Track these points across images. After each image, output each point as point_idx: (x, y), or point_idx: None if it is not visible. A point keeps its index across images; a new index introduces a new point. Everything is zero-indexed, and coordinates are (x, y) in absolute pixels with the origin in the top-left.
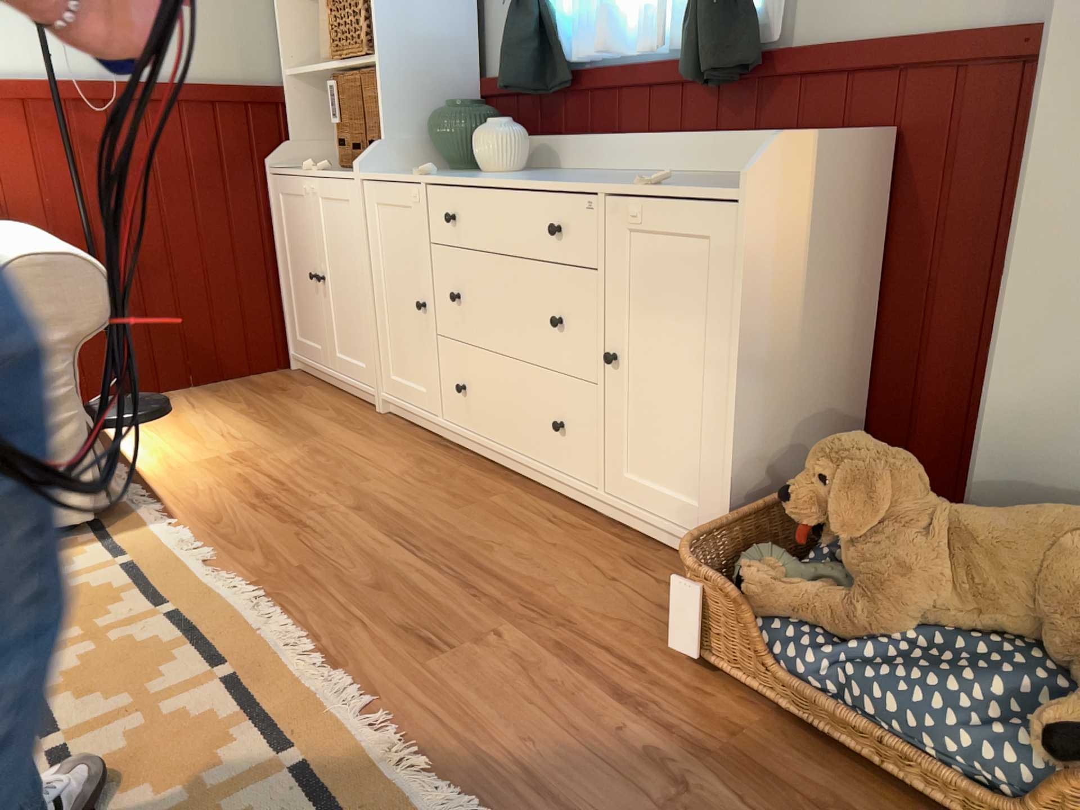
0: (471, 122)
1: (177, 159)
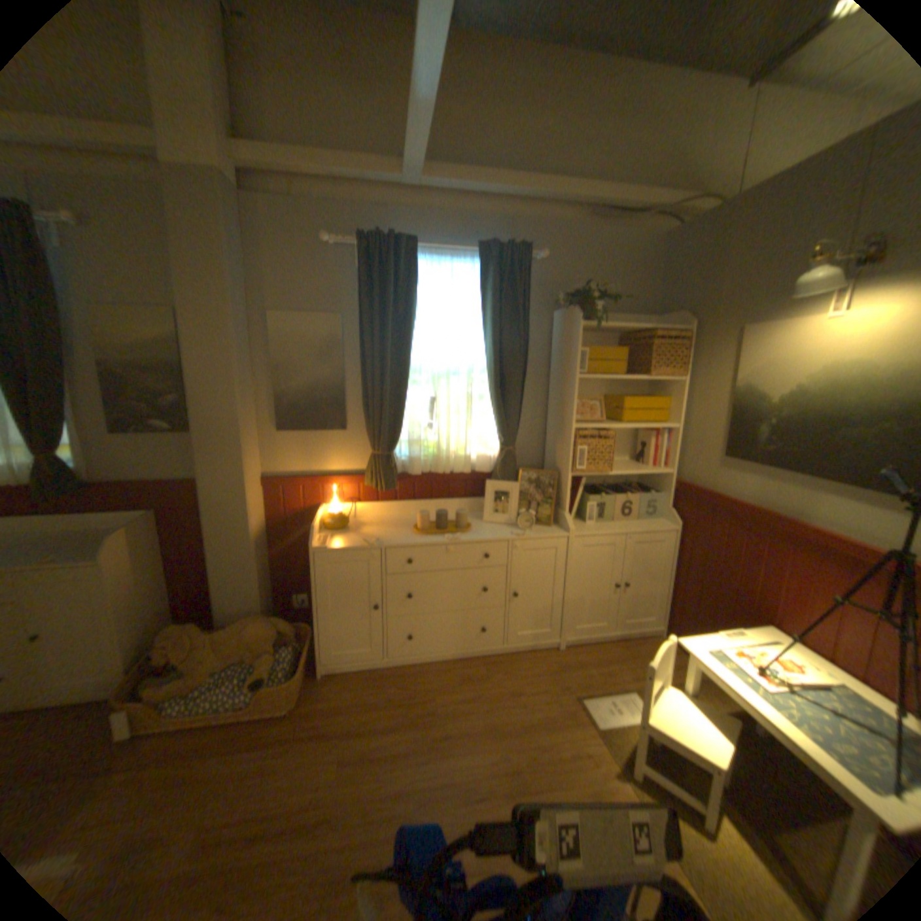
0: None
1: None
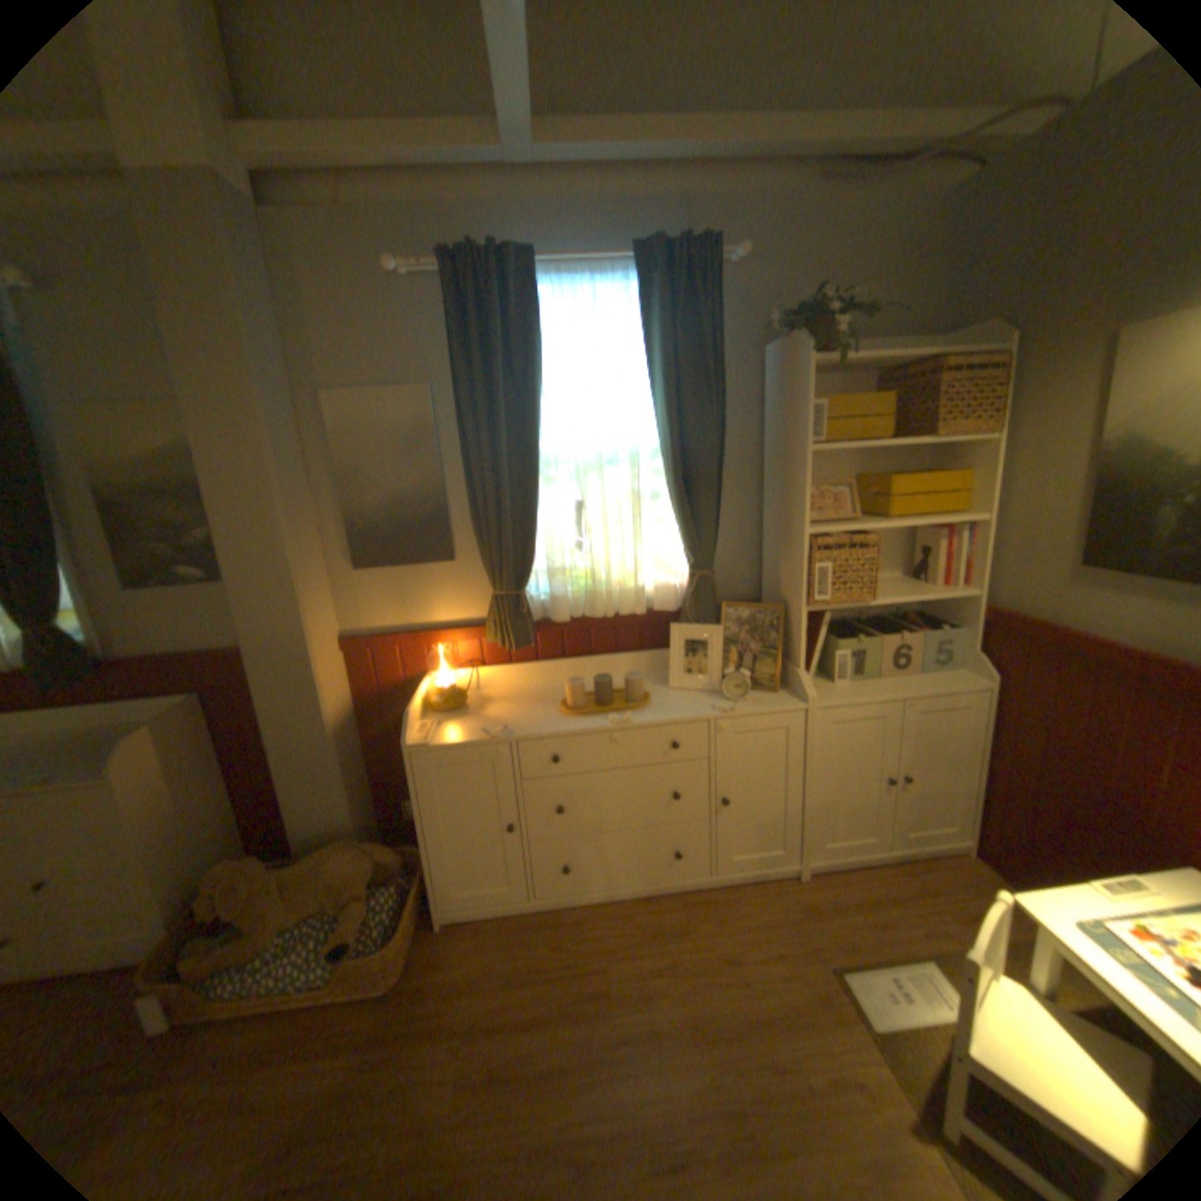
0: None
1: None
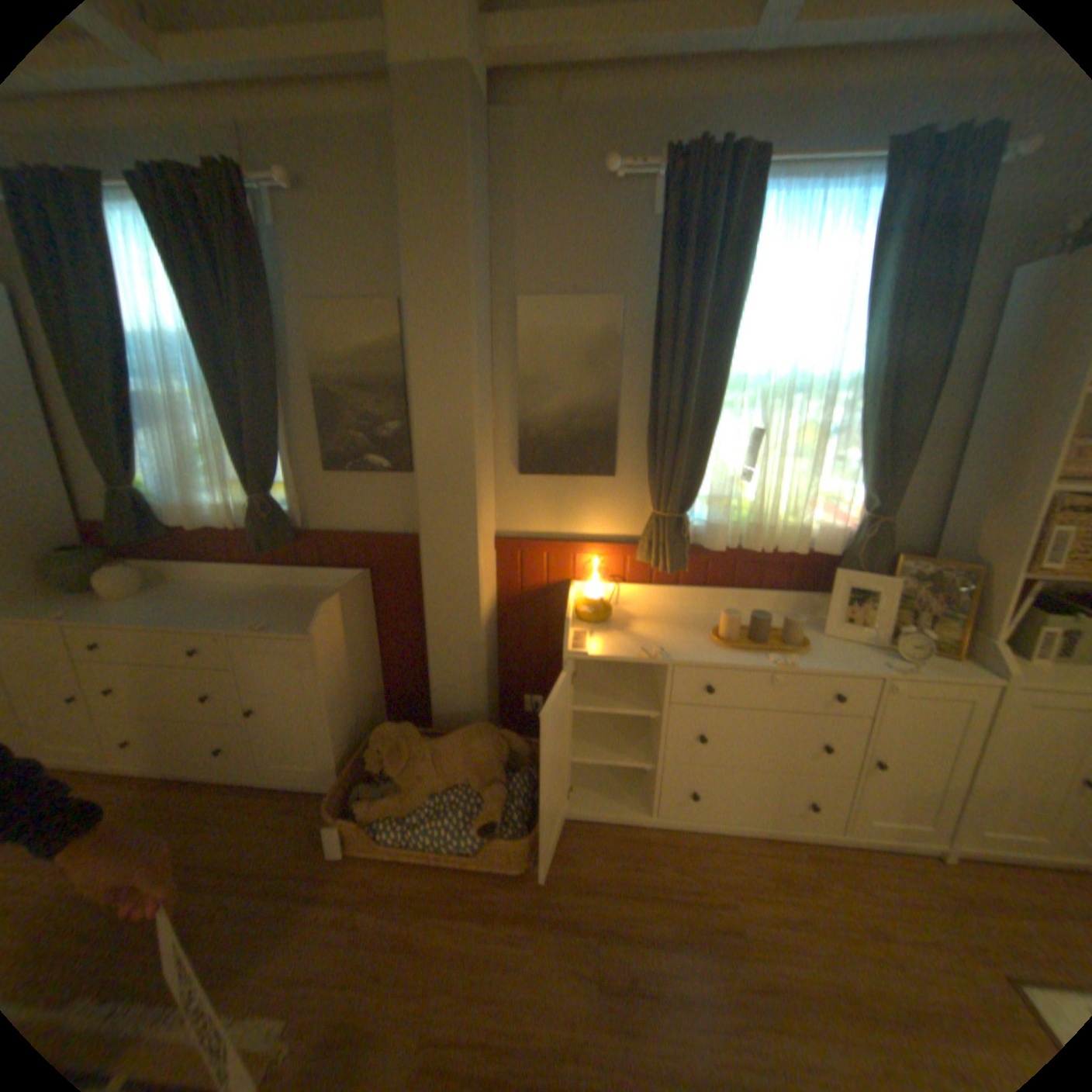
0: (85, 566)
1: None
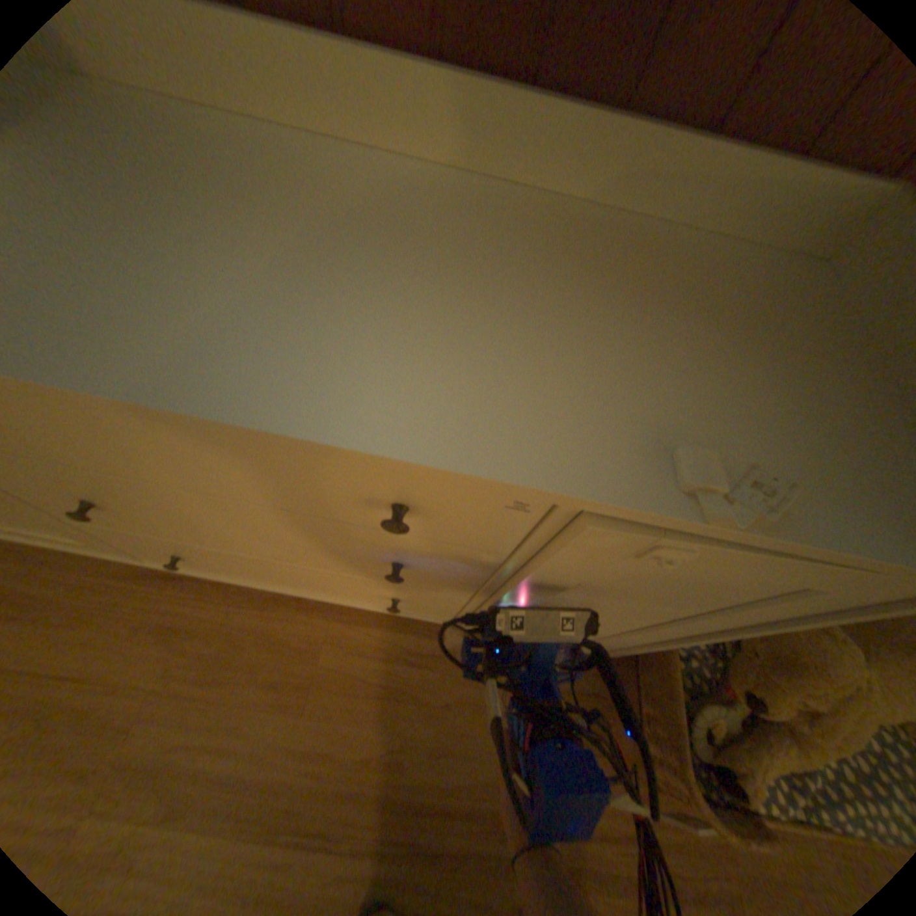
0: None
1: None
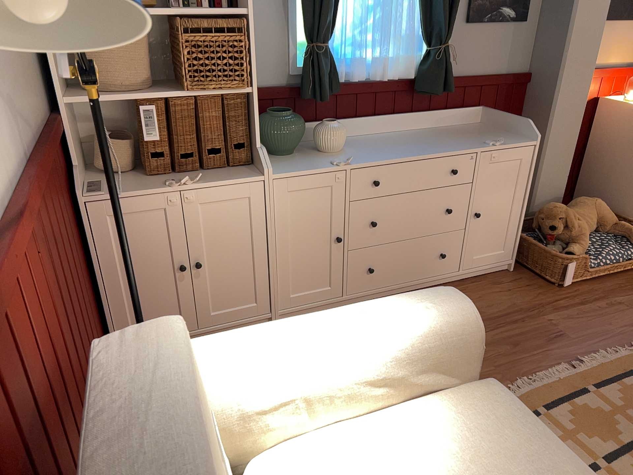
0: (303, 122)
1: (58, 219)
